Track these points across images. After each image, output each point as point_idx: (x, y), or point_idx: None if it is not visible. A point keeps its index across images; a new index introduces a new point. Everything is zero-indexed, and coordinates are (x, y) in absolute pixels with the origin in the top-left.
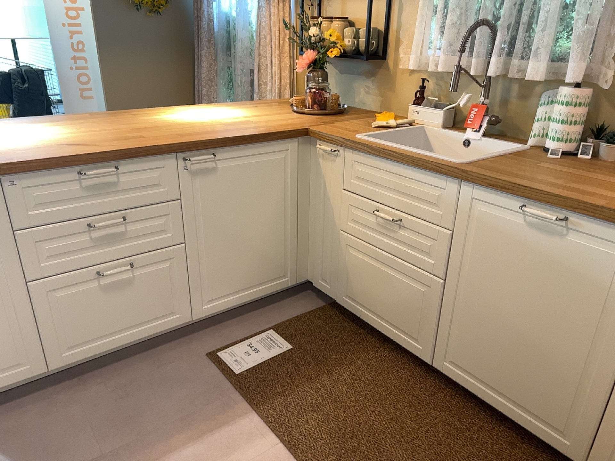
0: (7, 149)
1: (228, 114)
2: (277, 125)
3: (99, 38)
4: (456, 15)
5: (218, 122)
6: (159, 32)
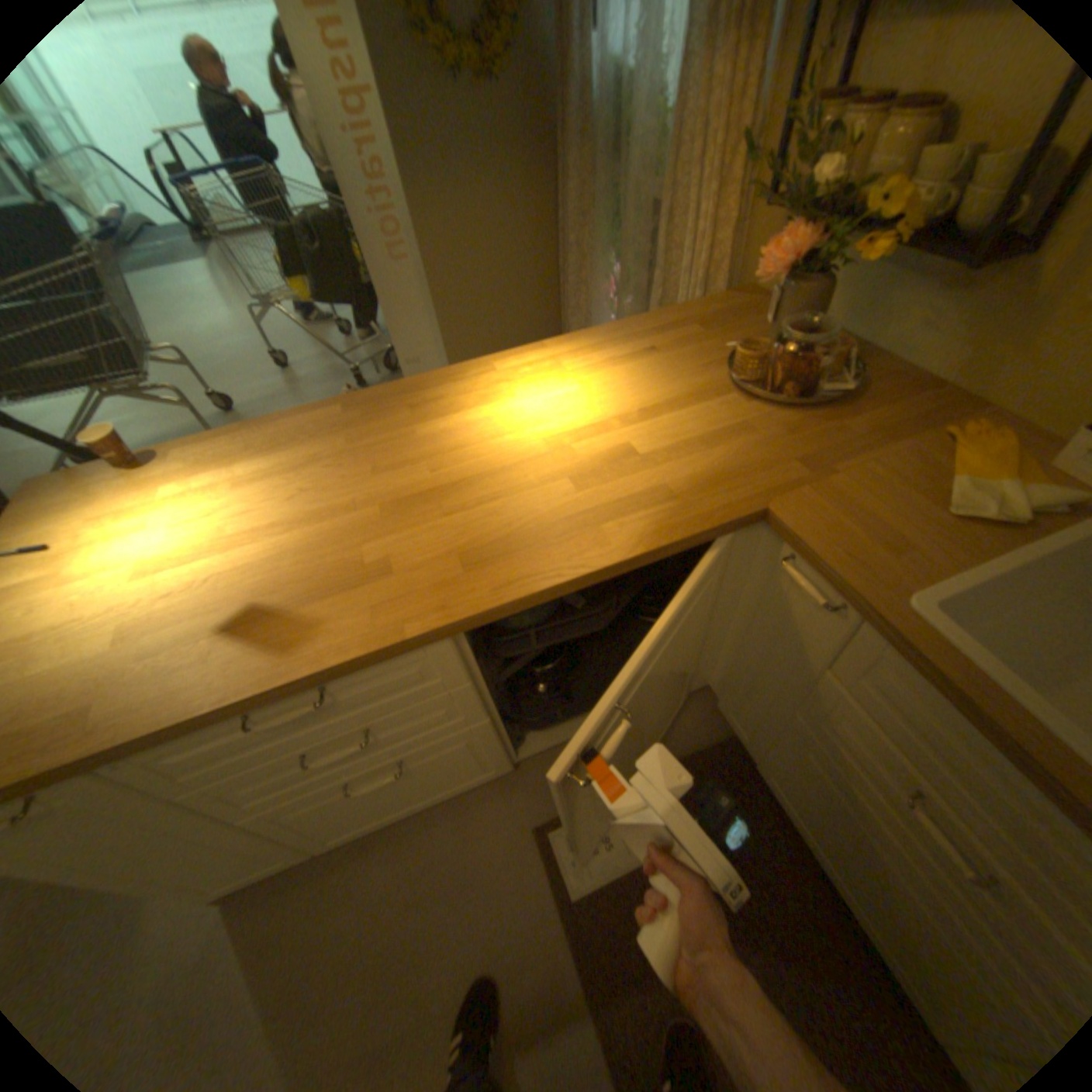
0: (119, 637)
1: (589, 396)
2: (690, 482)
3: (391, 148)
4: None
5: (560, 455)
6: (491, 115)
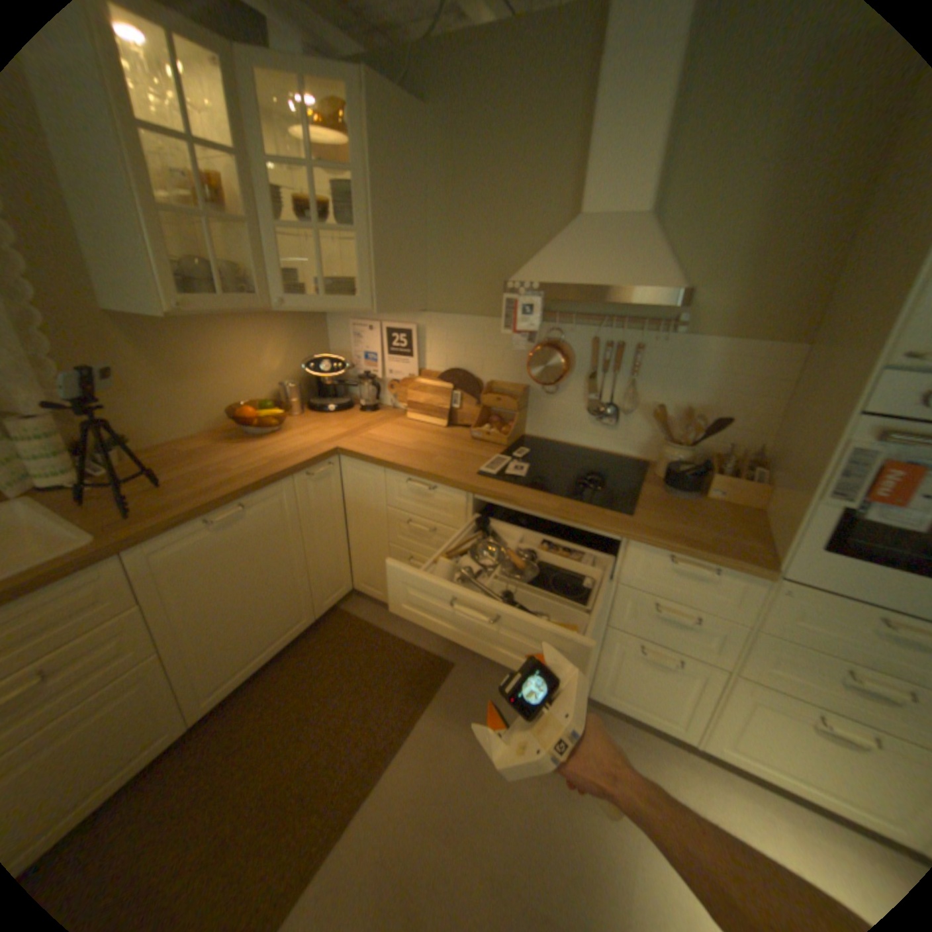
0: None
1: None
2: None
3: None
4: None
5: None
6: None
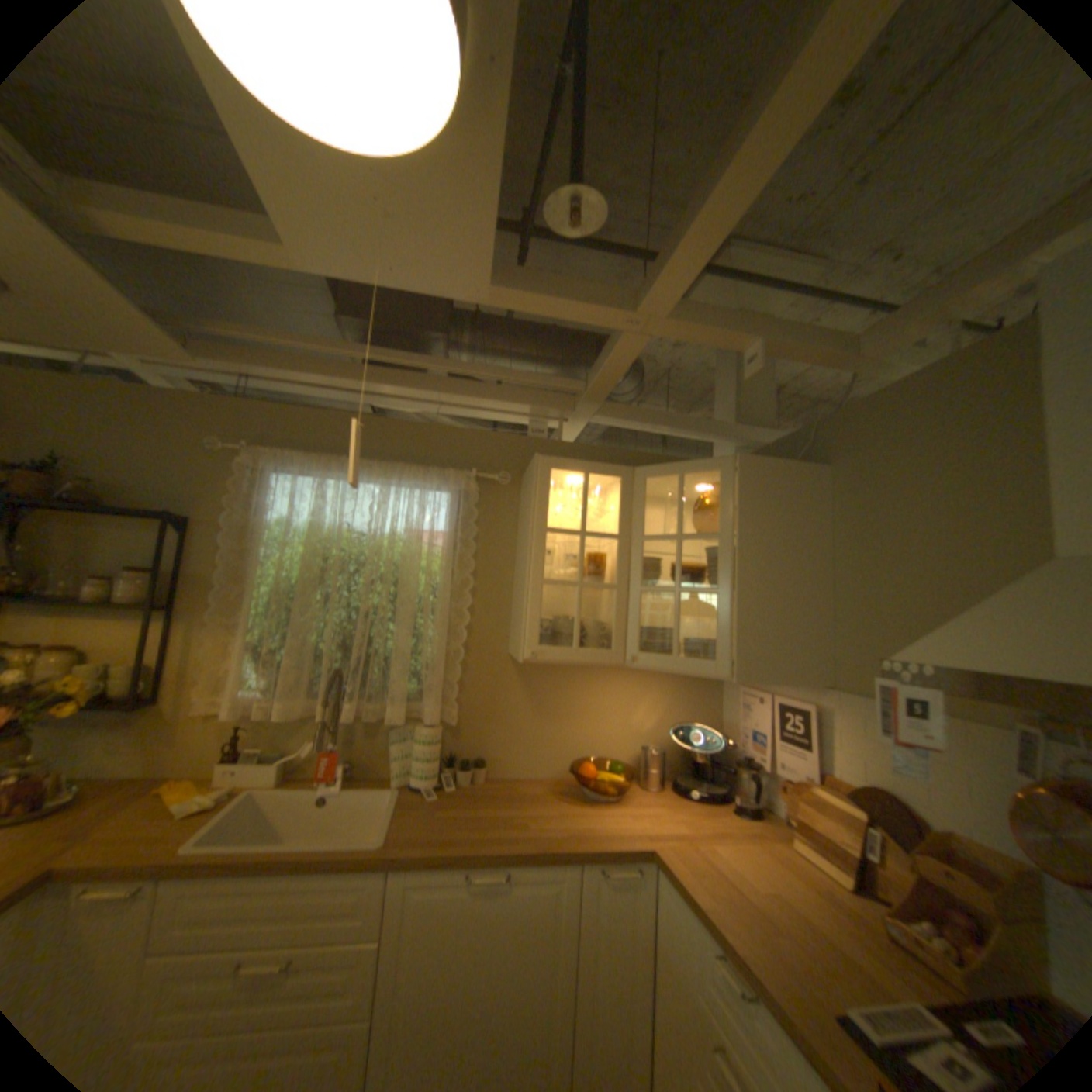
0: None
1: None
2: None
3: None
4: (297, 658)
5: None
6: None
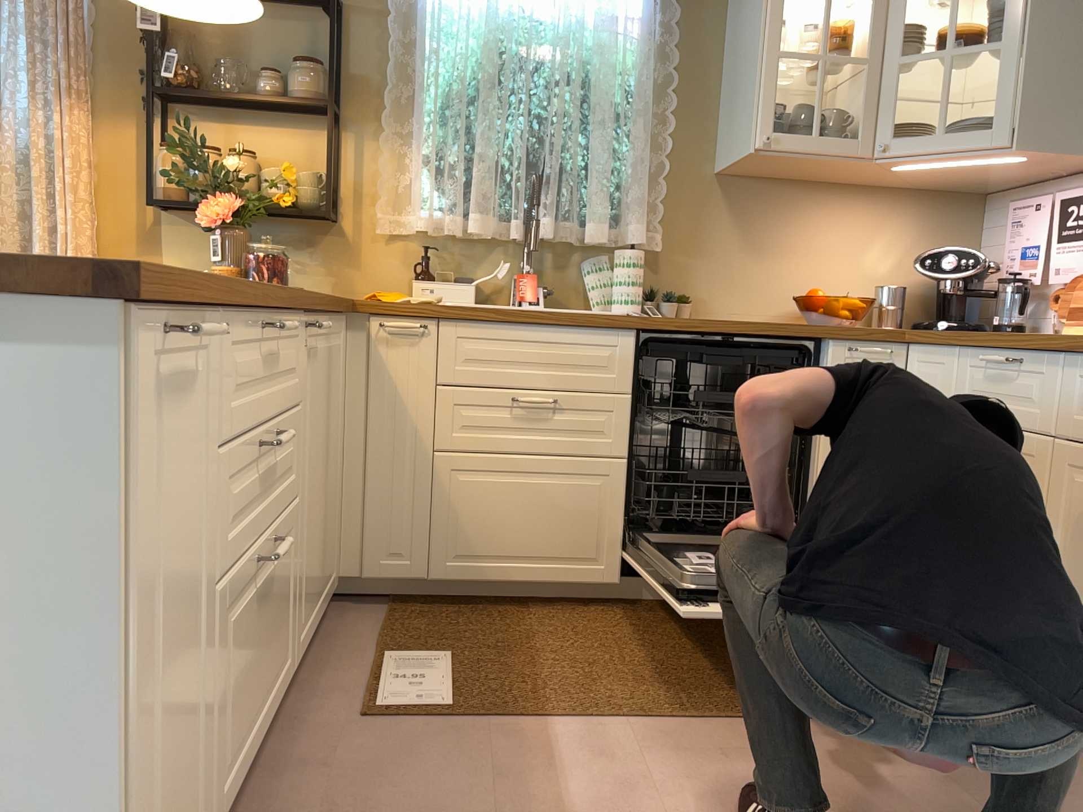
0: None
1: None
2: None
3: None
4: (488, 164)
5: None
6: None
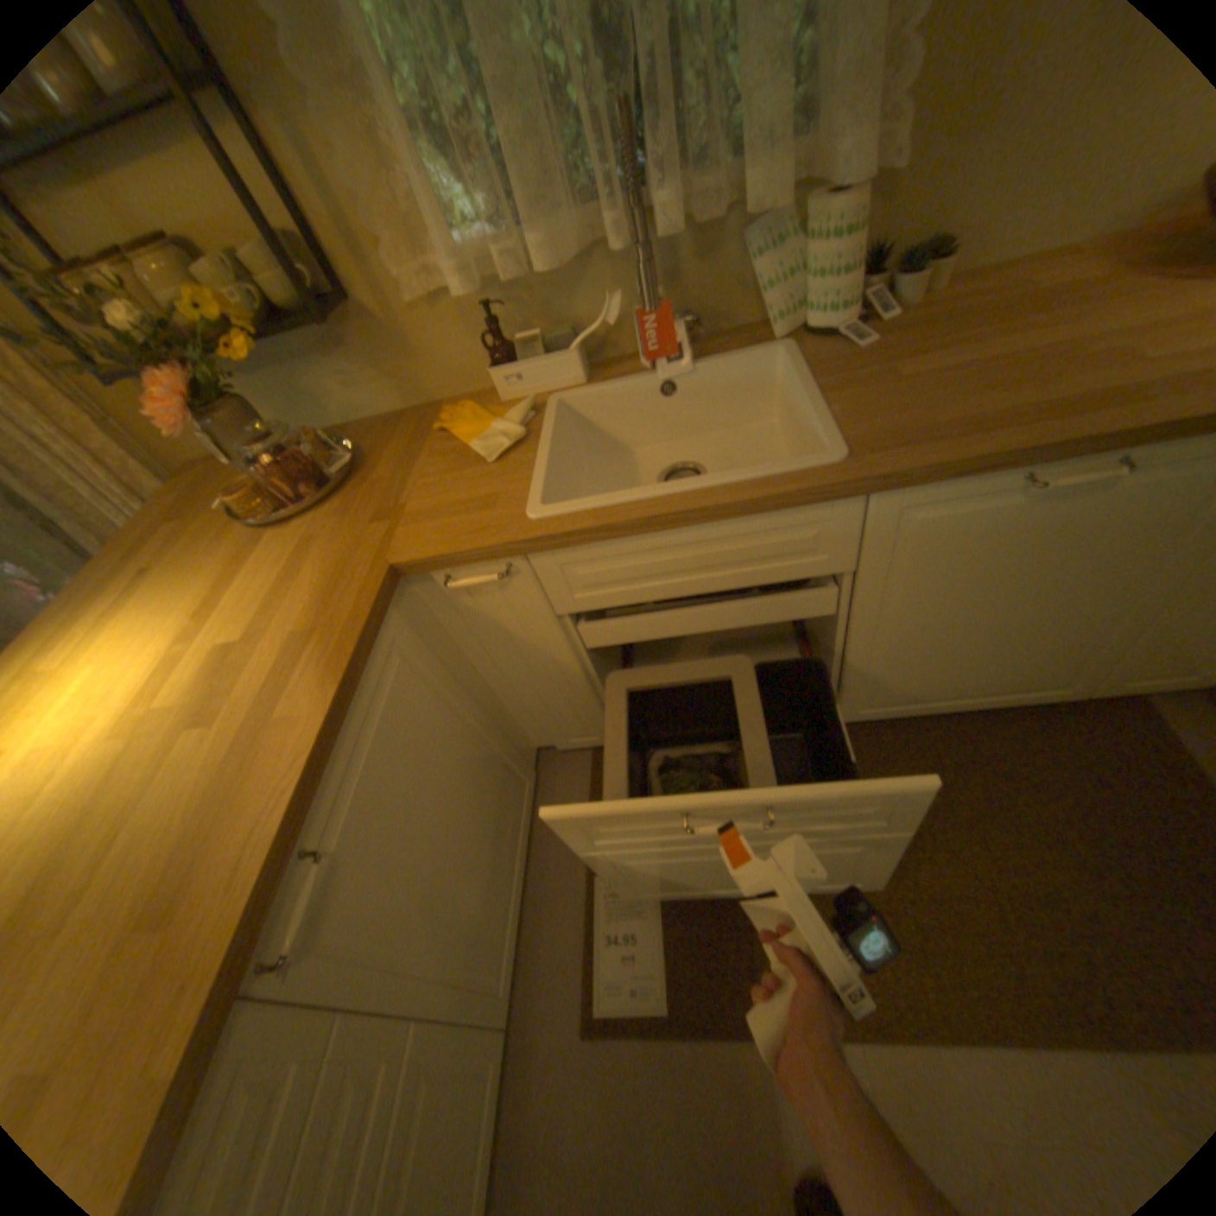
0: None
1: (116, 658)
2: (310, 609)
3: None
4: (518, 103)
5: (148, 724)
6: None
